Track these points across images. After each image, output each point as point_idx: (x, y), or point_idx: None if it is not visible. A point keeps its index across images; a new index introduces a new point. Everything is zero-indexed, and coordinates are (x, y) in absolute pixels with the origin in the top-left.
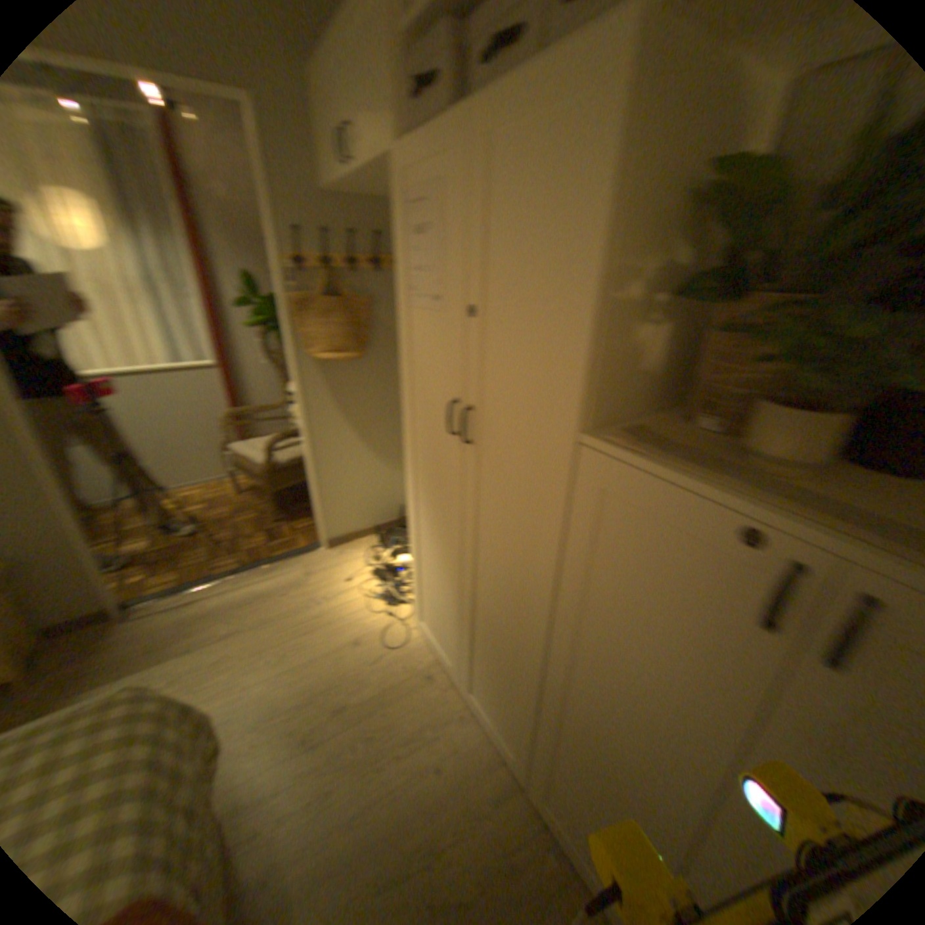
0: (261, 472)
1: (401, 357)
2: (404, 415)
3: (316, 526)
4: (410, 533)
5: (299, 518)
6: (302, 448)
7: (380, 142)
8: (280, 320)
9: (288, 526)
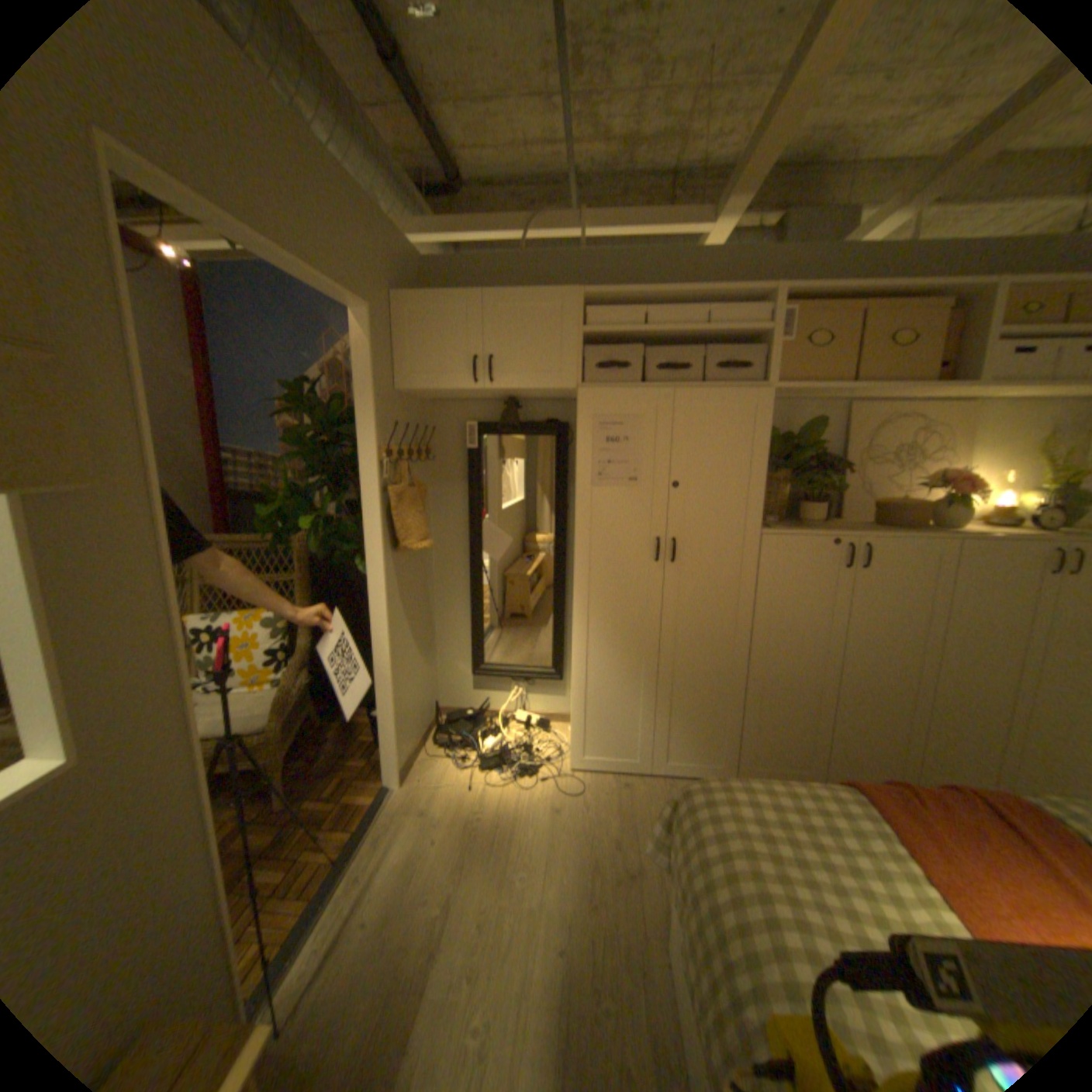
0: (273, 734)
1: (581, 524)
2: (580, 567)
3: (384, 762)
4: (577, 671)
5: (306, 788)
6: (376, 662)
7: (557, 382)
8: (366, 515)
9: (306, 802)
